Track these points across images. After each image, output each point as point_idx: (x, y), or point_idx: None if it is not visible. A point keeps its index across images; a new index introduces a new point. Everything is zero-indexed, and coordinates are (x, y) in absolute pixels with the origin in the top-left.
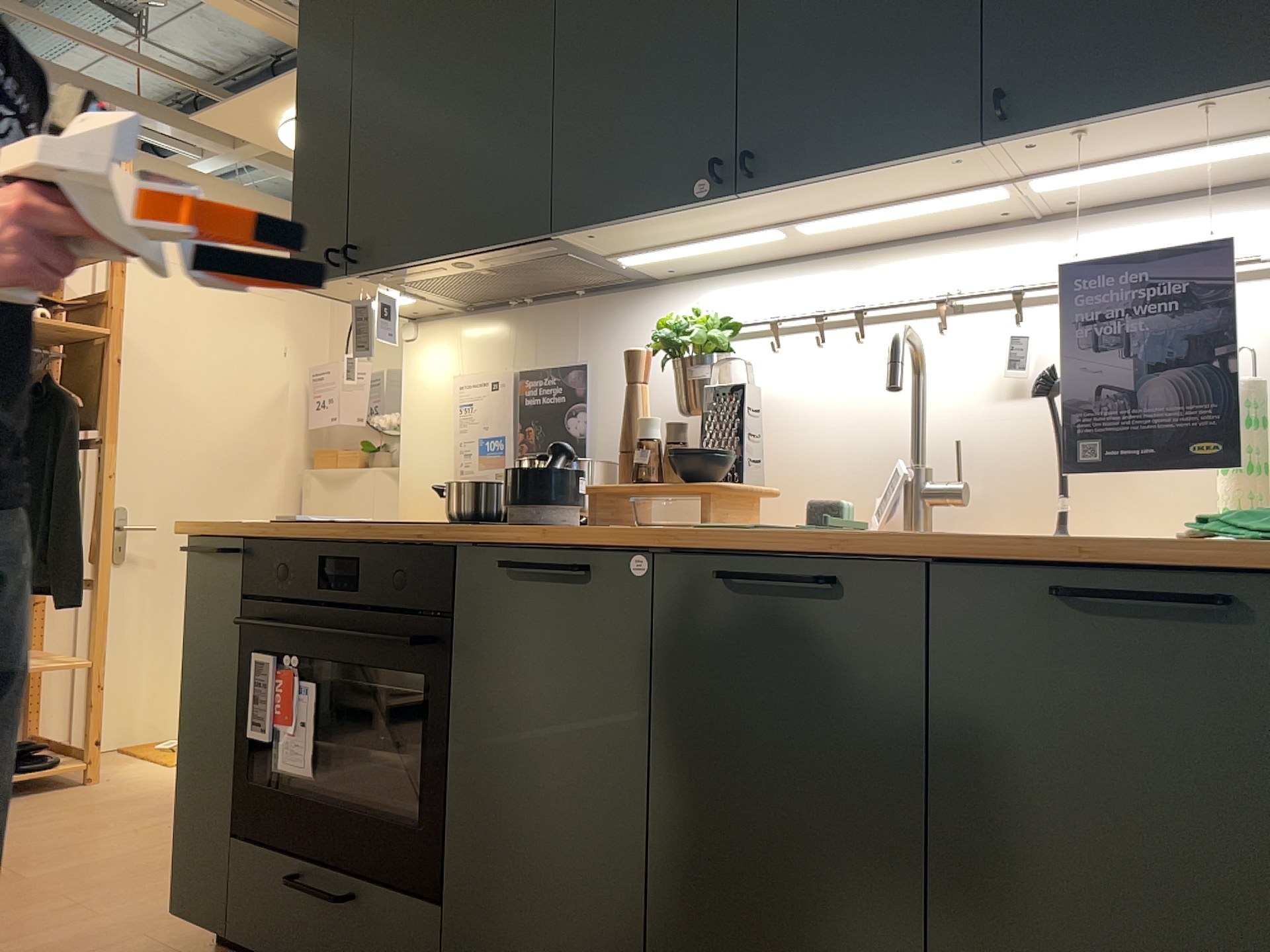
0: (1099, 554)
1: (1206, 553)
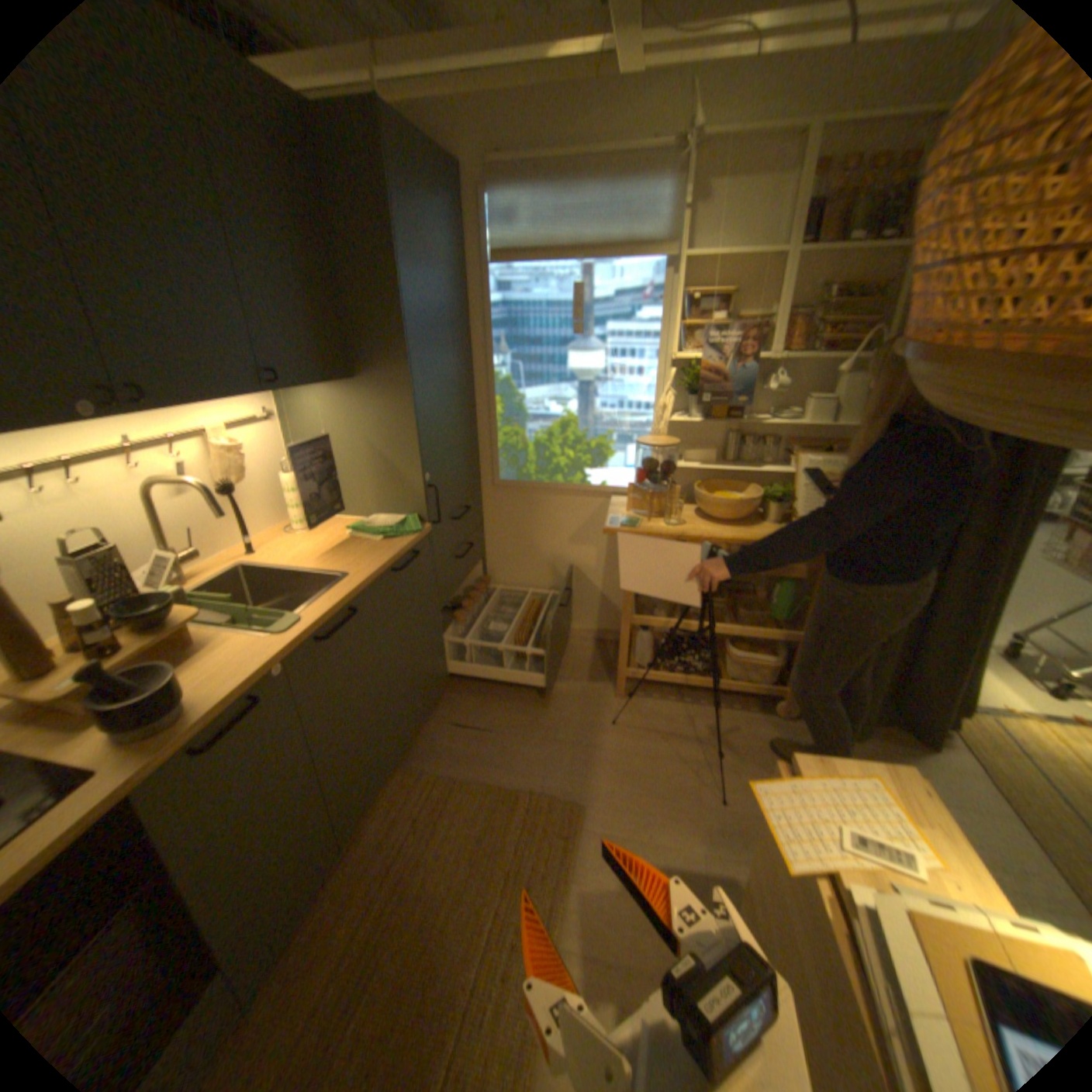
0: (398, 556)
1: (412, 544)
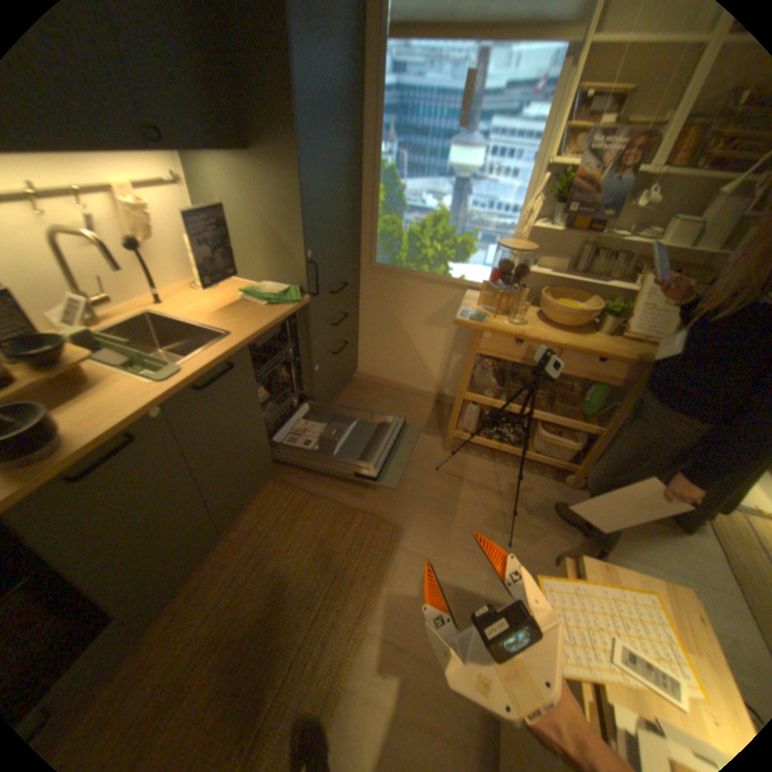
0: (278, 322)
1: (292, 313)
